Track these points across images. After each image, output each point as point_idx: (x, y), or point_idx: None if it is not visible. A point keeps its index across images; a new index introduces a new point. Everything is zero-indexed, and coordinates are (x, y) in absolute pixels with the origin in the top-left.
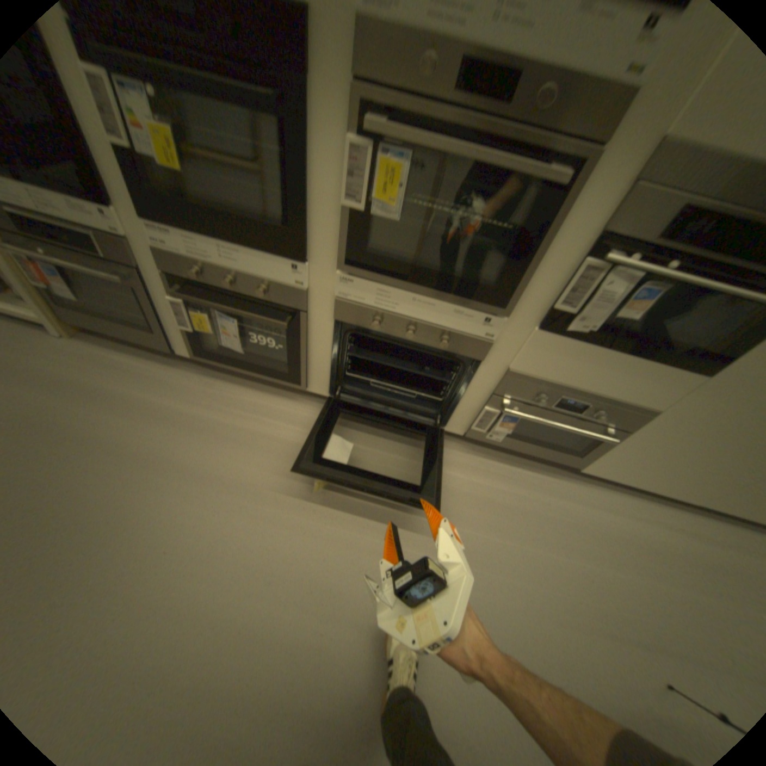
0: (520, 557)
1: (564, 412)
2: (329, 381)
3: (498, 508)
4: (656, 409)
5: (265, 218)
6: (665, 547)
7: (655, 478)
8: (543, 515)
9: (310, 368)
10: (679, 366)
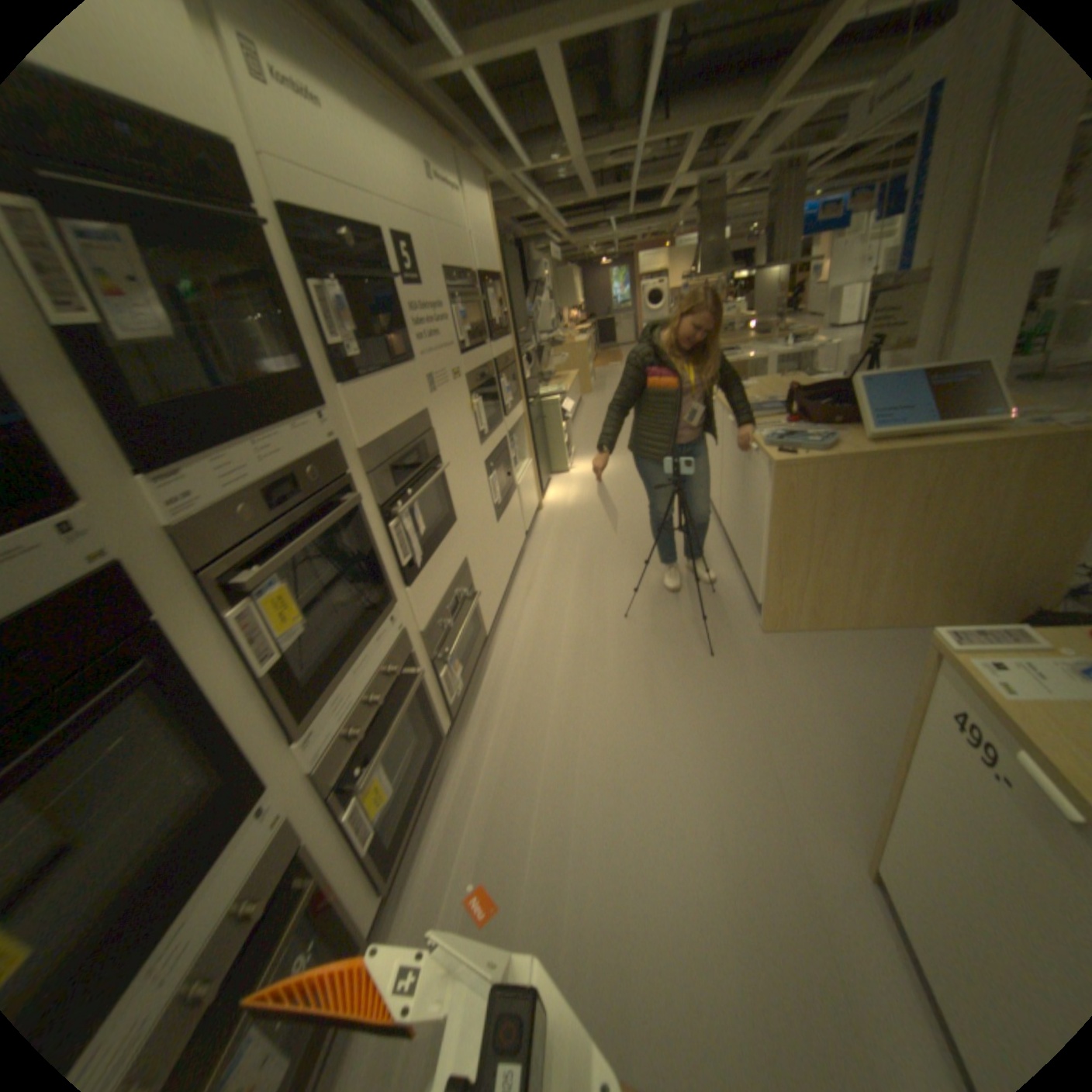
0: (562, 689)
1: (453, 618)
2: (363, 887)
3: (521, 704)
4: (463, 561)
5: (183, 821)
6: (537, 607)
7: (493, 593)
8: (523, 672)
9: (340, 913)
10: (447, 532)
